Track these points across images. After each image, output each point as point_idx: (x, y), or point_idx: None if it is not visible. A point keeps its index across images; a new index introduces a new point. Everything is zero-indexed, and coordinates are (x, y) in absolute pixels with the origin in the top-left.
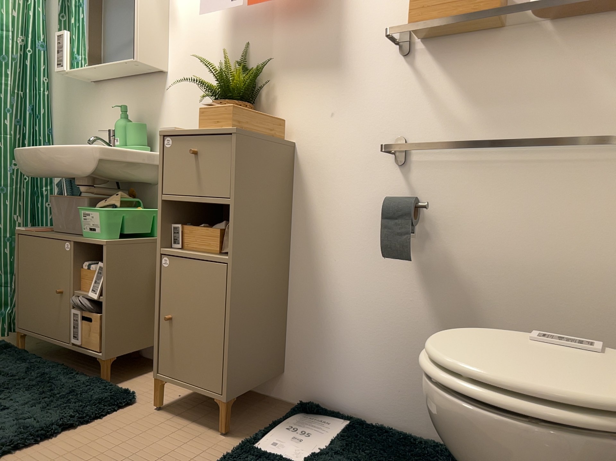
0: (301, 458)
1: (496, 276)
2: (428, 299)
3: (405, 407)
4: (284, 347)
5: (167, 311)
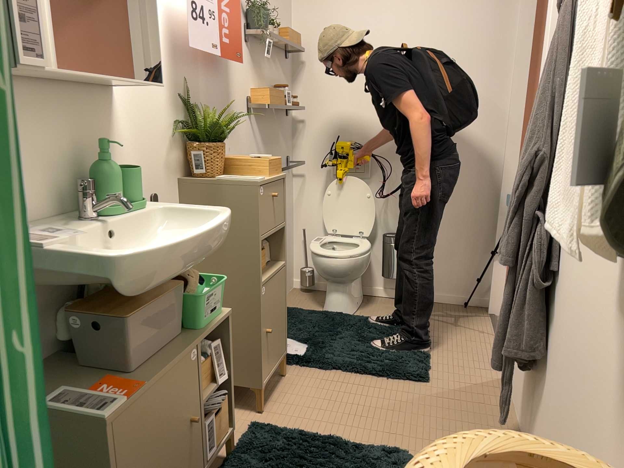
0: (306, 345)
1: None
2: None
3: None
4: None
5: (265, 331)
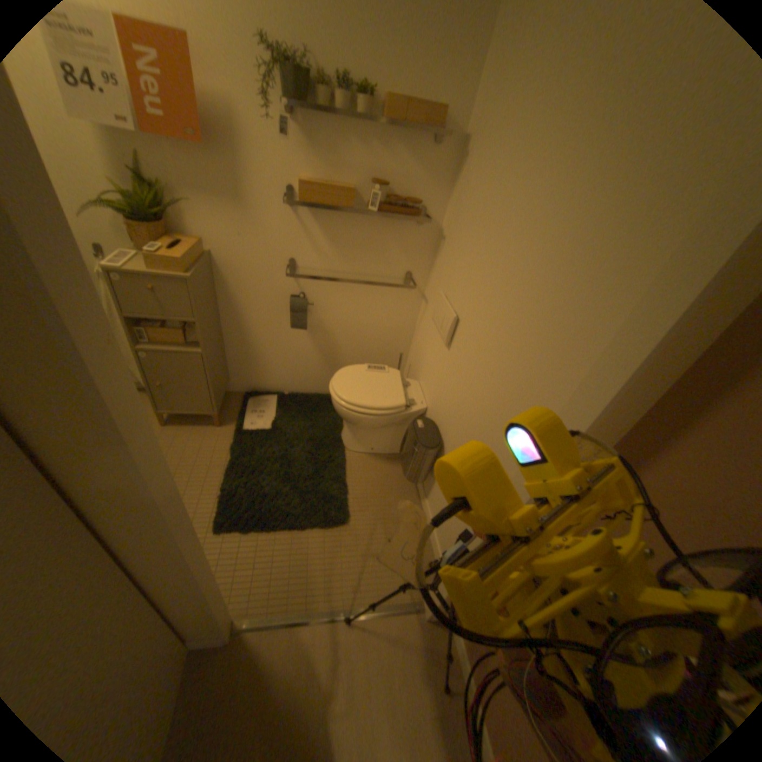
0: (269, 428)
1: (345, 331)
2: (312, 342)
3: (303, 385)
4: (228, 371)
5: (153, 383)
